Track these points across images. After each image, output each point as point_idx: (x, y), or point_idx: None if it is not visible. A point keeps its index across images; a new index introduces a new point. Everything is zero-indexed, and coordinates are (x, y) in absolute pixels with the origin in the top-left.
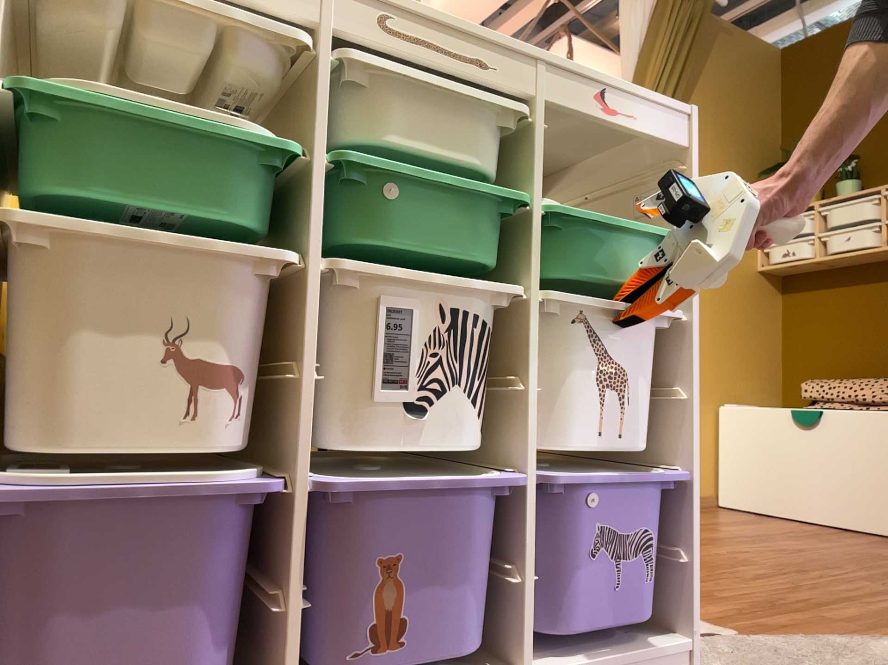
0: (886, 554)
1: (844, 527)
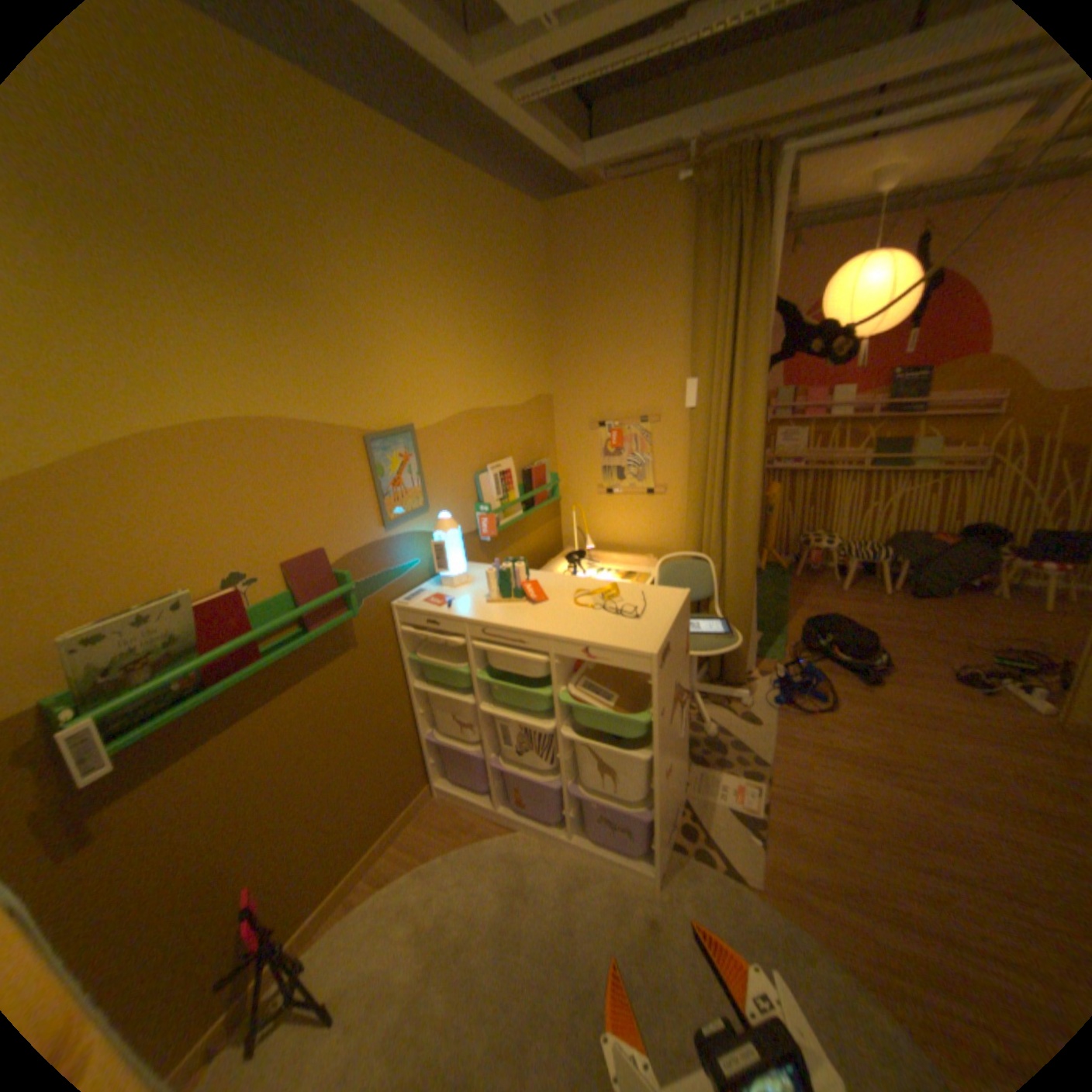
0: None
1: None
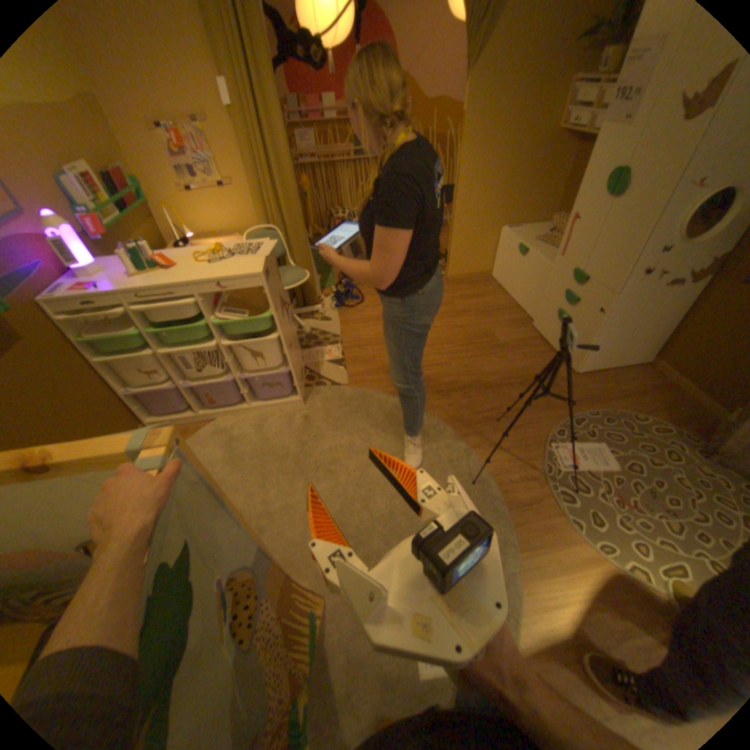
0: (494, 336)
1: (519, 307)
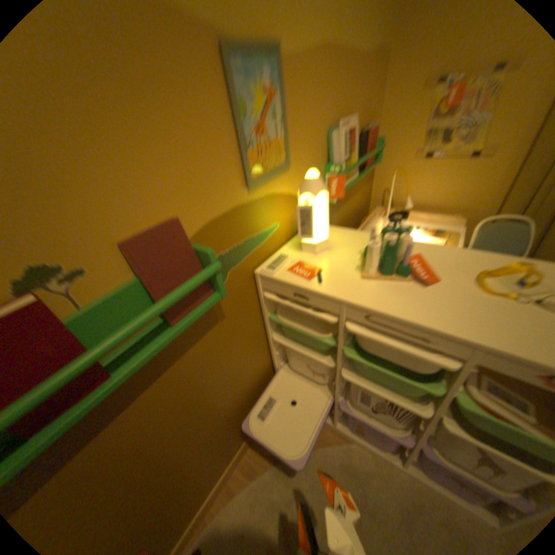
0: None
1: None
